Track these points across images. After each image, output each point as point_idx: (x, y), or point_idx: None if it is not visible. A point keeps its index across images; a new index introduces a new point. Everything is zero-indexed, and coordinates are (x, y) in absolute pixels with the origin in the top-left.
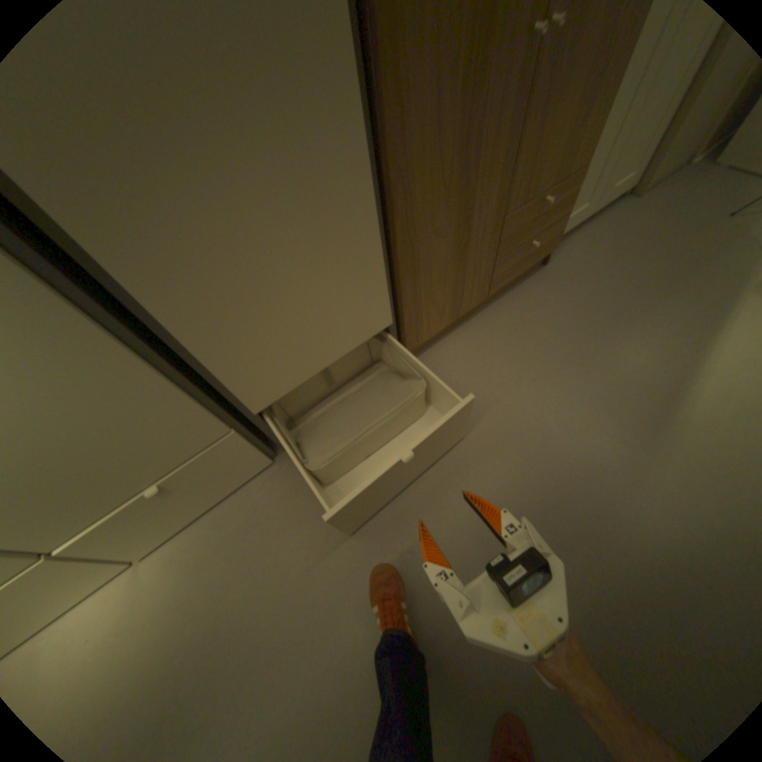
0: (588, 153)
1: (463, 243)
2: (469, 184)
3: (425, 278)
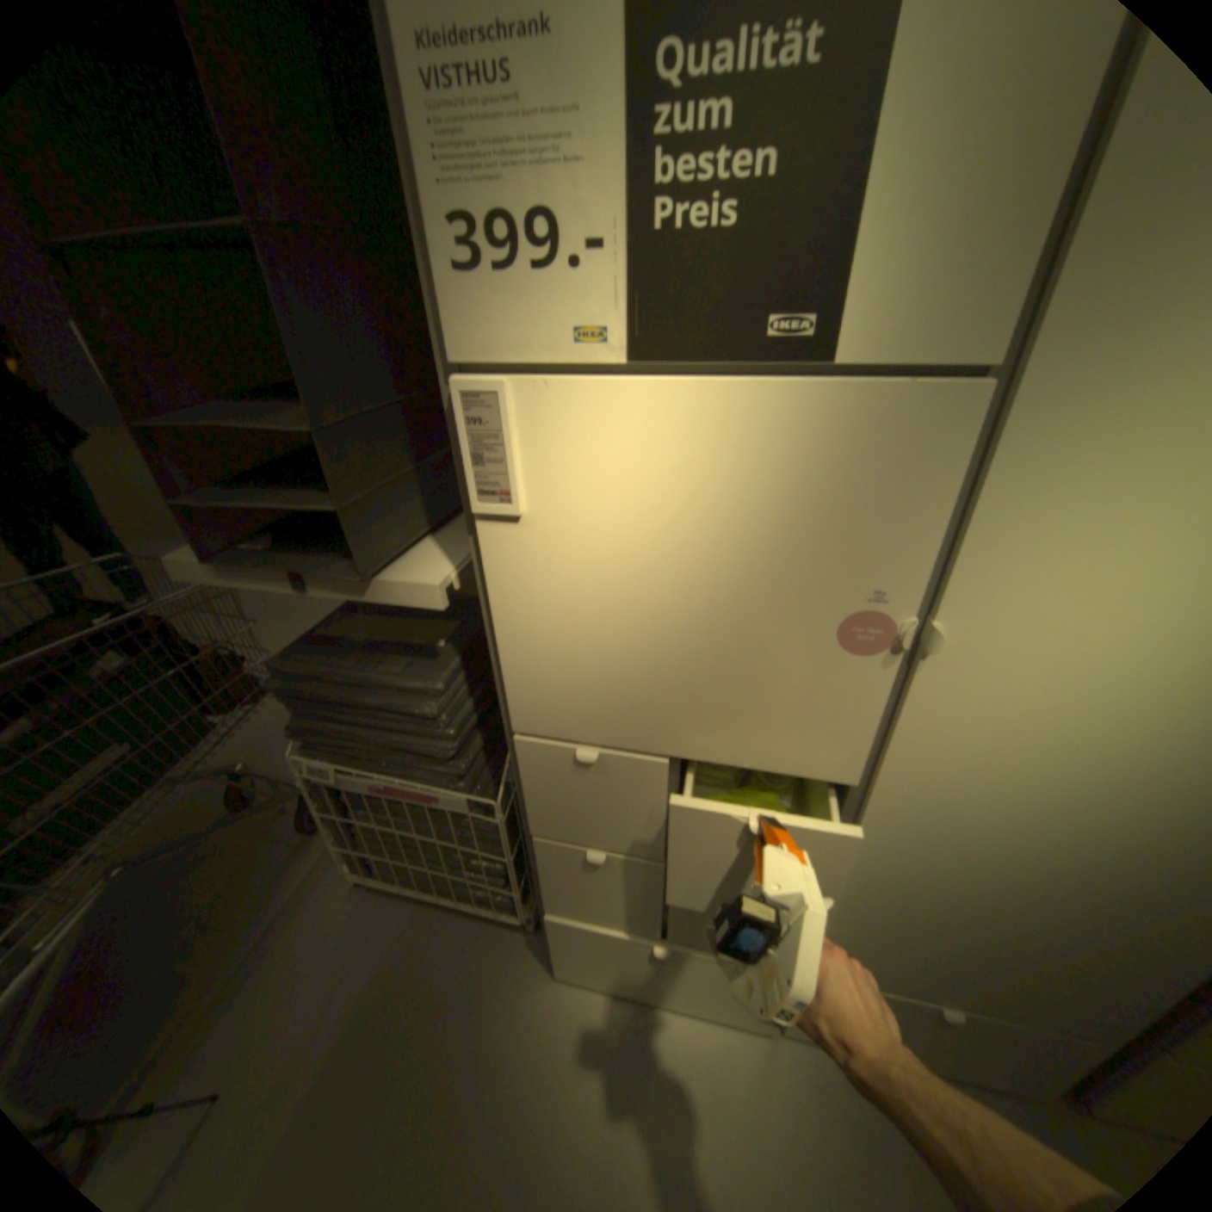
0: None
1: None
2: None
3: None
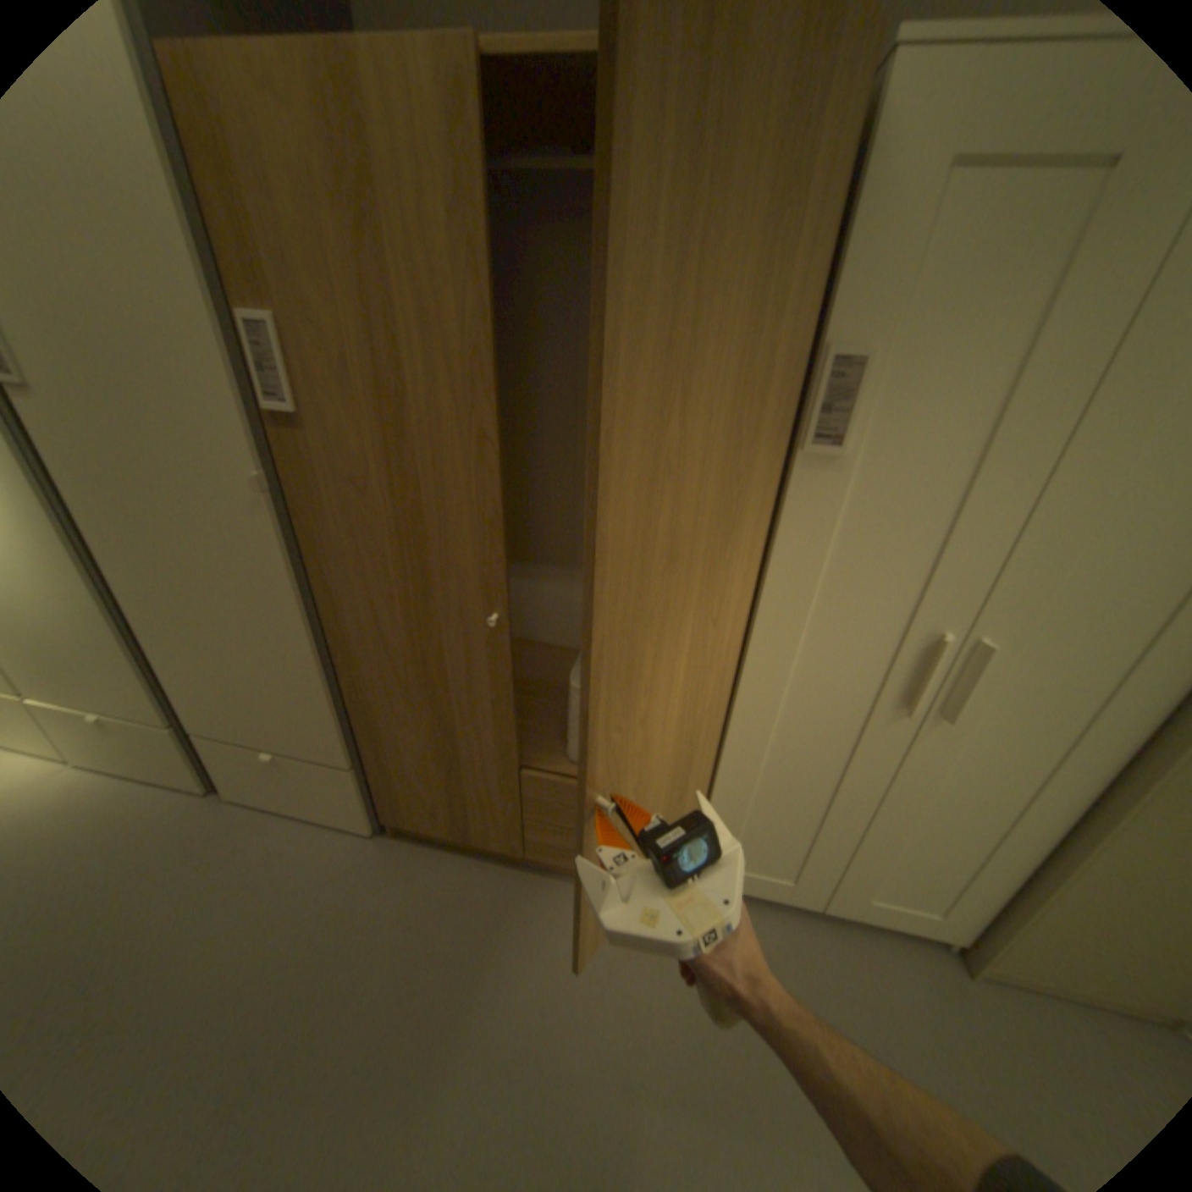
0: (691, 793)
1: (450, 755)
2: (441, 701)
3: (396, 755)
